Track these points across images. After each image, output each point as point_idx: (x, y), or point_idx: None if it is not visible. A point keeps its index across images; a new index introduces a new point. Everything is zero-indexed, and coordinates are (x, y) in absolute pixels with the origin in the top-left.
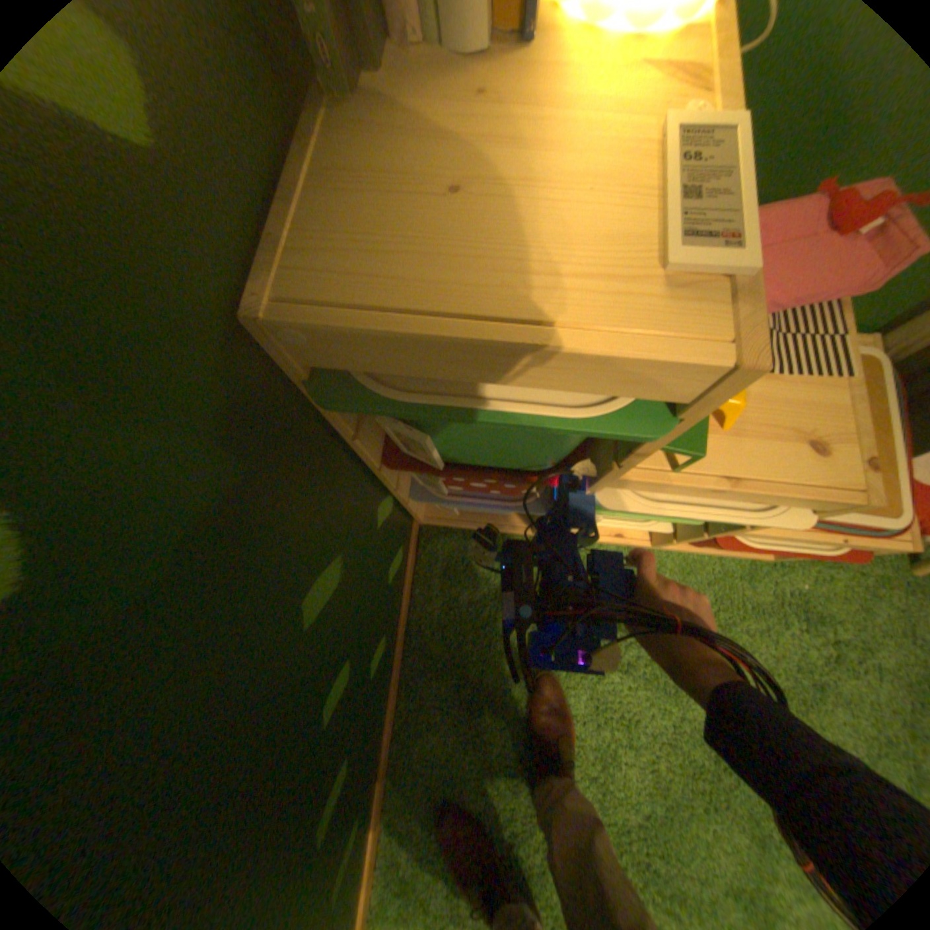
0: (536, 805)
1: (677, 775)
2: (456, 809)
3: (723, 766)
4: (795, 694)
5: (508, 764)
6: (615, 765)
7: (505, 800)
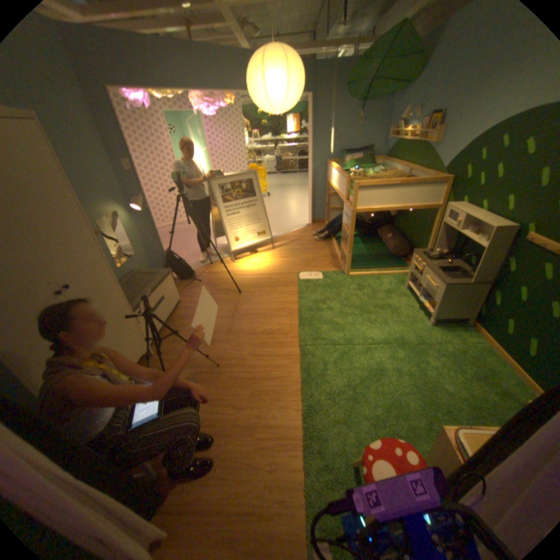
0: (464, 372)
1: (426, 383)
2: (486, 369)
3: (413, 387)
4: (395, 409)
5: (480, 381)
6: (446, 384)
7: (474, 372)
